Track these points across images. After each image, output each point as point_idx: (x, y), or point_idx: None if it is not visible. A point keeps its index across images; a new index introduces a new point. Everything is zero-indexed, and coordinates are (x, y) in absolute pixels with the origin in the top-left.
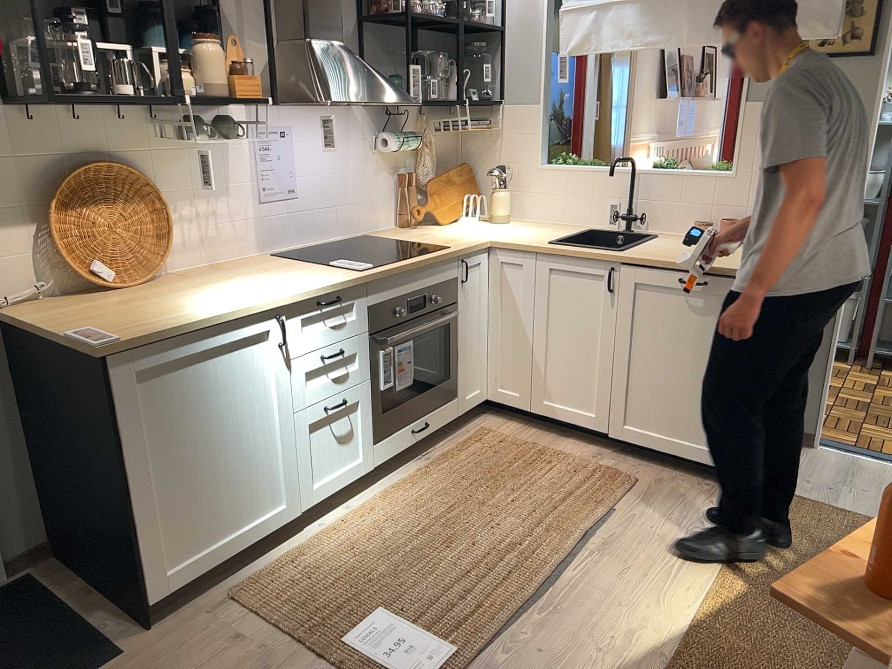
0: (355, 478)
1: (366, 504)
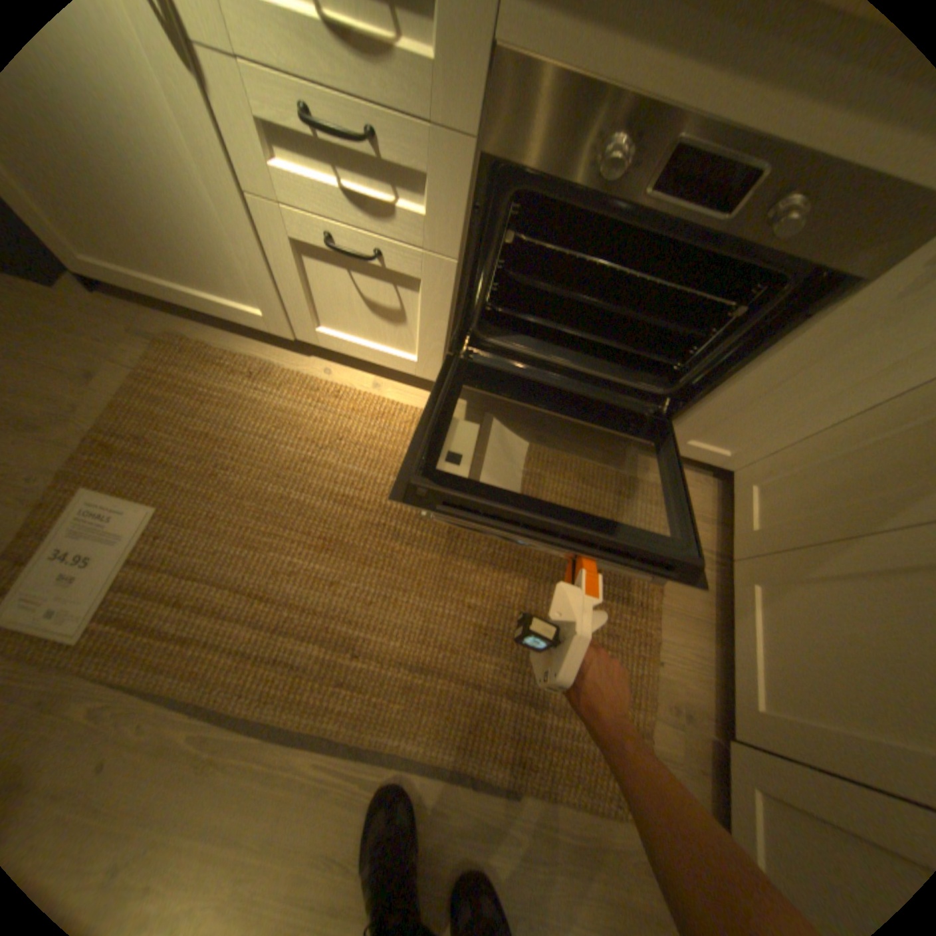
0: (398, 367)
1: (390, 401)
